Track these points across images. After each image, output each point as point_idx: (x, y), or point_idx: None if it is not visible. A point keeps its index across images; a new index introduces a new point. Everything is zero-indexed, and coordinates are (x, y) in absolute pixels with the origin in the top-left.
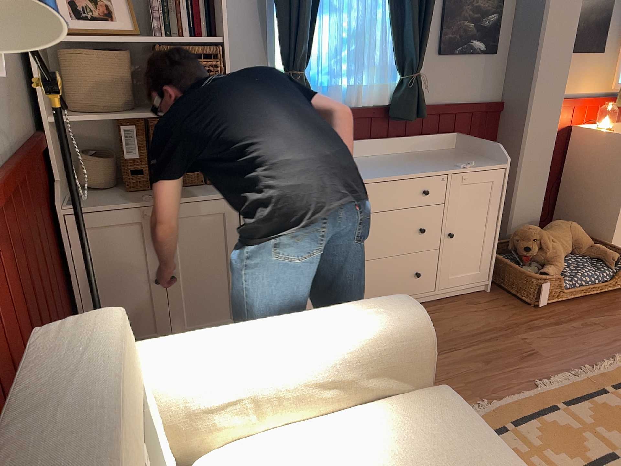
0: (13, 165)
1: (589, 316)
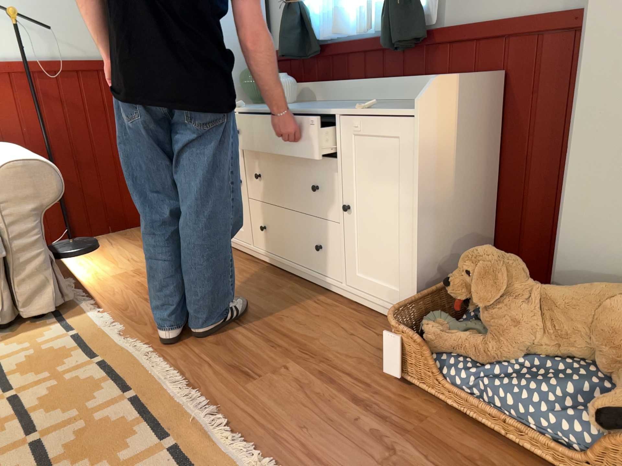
0: (66, 63)
1: (418, 444)
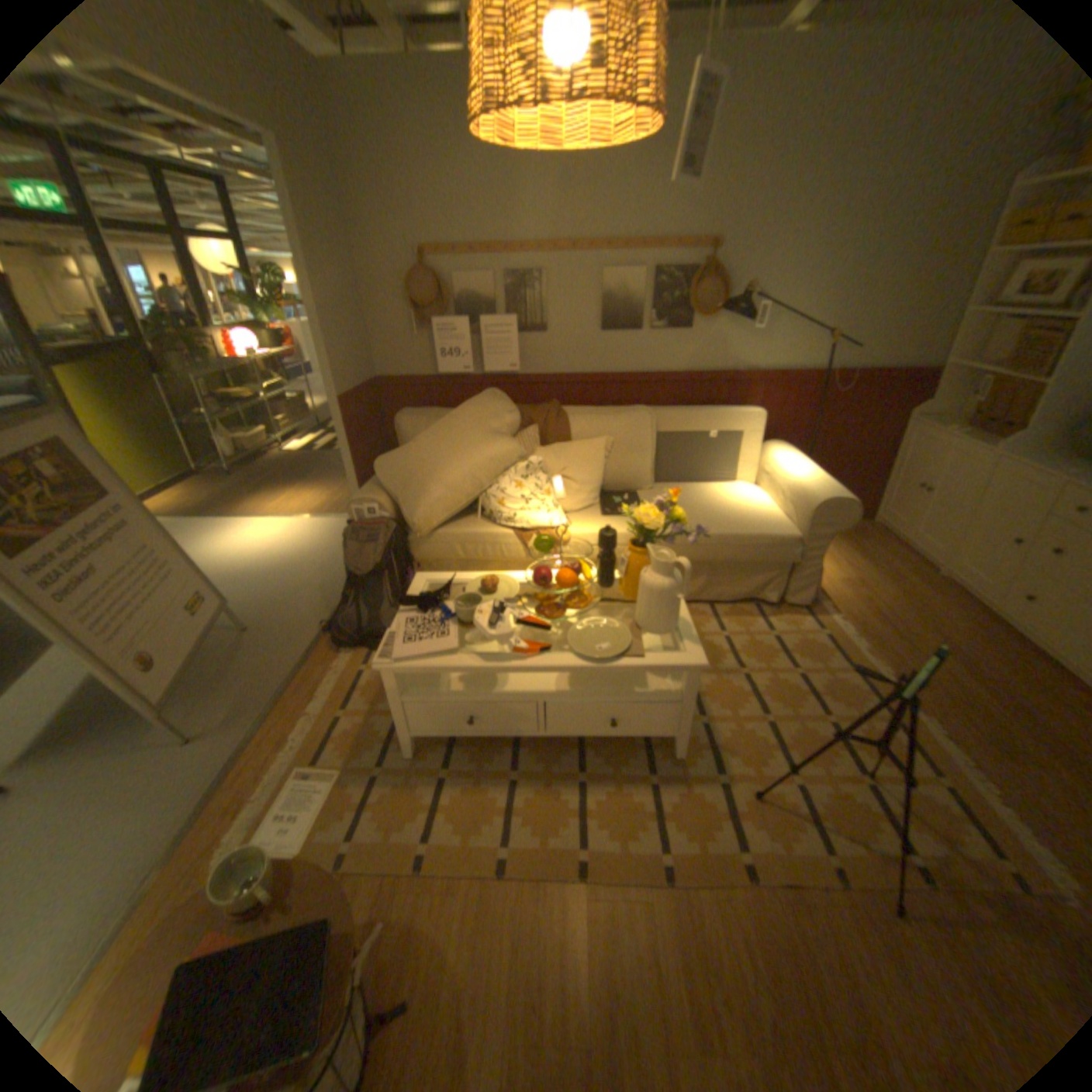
0: (851, 371)
1: None
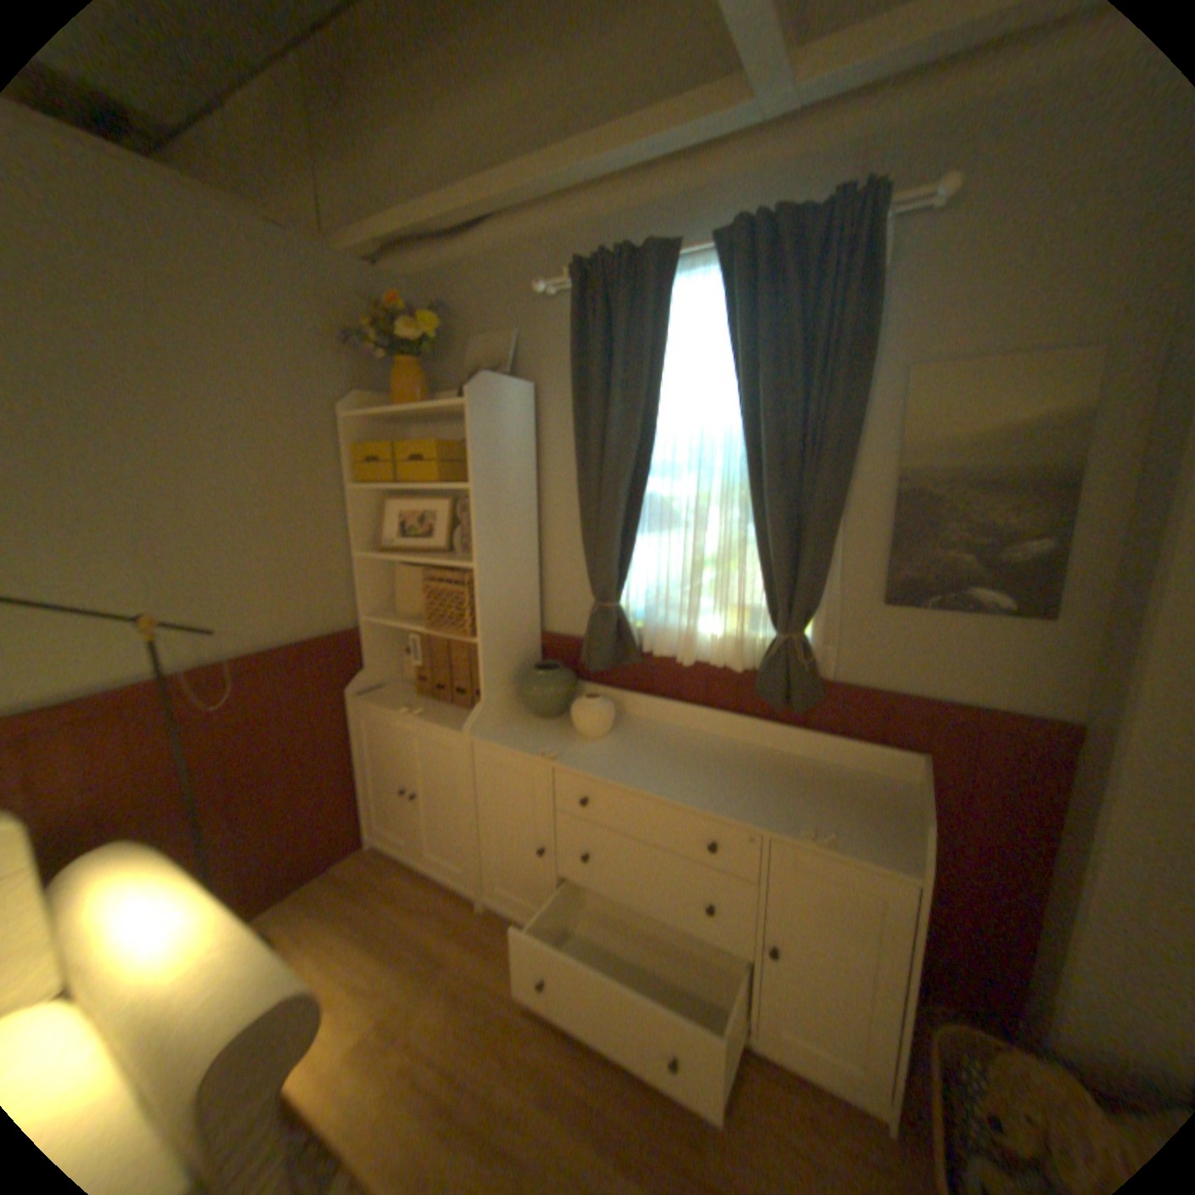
0: (221, 665)
1: None
